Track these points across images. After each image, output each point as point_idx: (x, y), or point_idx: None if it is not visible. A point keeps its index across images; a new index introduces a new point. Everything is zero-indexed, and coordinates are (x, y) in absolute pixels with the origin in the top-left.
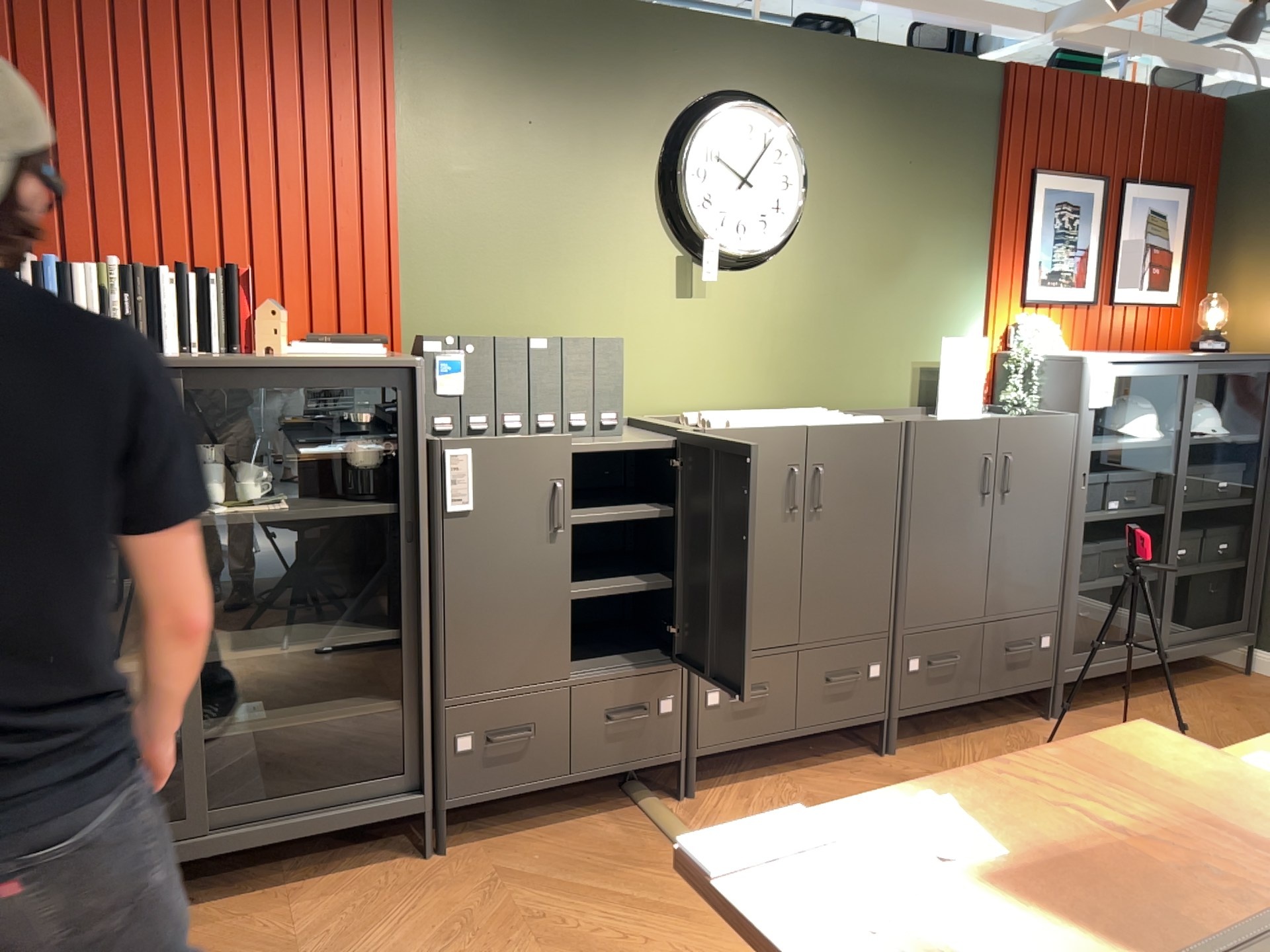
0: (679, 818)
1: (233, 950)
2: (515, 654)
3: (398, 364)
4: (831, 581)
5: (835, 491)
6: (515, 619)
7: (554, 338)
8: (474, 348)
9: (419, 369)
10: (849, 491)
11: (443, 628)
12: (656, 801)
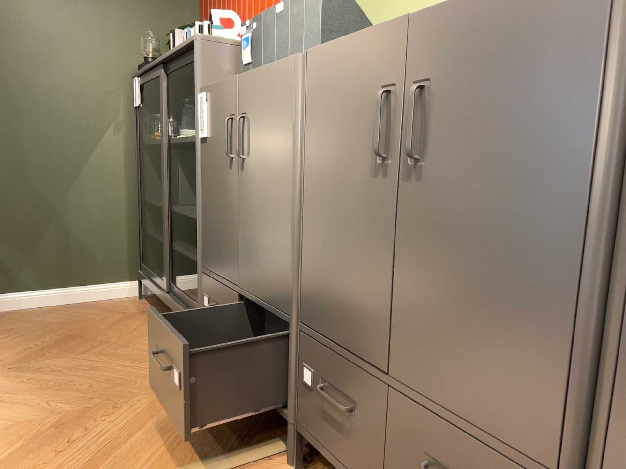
0: (252, 465)
1: (127, 337)
2: (219, 250)
3: (191, 42)
4: (435, 294)
5: (446, 128)
6: (219, 224)
7: (286, 2)
8: (256, 27)
9: (196, 43)
10: (471, 127)
11: (201, 218)
12: (280, 447)
